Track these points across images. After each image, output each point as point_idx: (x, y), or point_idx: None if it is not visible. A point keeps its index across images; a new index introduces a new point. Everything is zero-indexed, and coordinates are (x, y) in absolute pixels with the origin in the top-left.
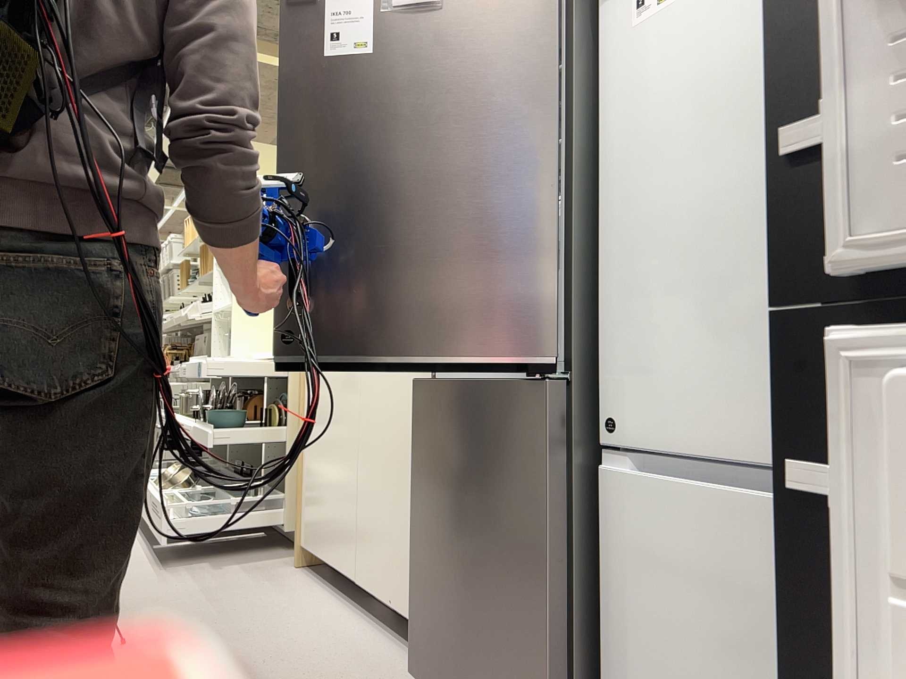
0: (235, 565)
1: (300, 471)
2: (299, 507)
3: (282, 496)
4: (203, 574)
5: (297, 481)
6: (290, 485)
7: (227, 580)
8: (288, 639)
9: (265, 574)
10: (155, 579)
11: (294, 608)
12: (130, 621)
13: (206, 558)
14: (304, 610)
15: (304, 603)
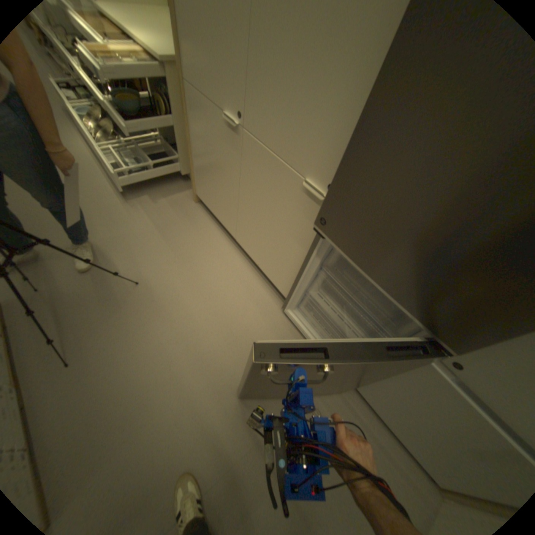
0: (162, 198)
1: (191, 159)
2: (193, 177)
3: (177, 156)
4: (150, 208)
5: (189, 162)
6: (181, 151)
7: (164, 215)
8: (212, 273)
9: (181, 208)
10: (126, 213)
11: (206, 243)
12: (130, 257)
13: (144, 189)
14: (211, 246)
15: (210, 239)
